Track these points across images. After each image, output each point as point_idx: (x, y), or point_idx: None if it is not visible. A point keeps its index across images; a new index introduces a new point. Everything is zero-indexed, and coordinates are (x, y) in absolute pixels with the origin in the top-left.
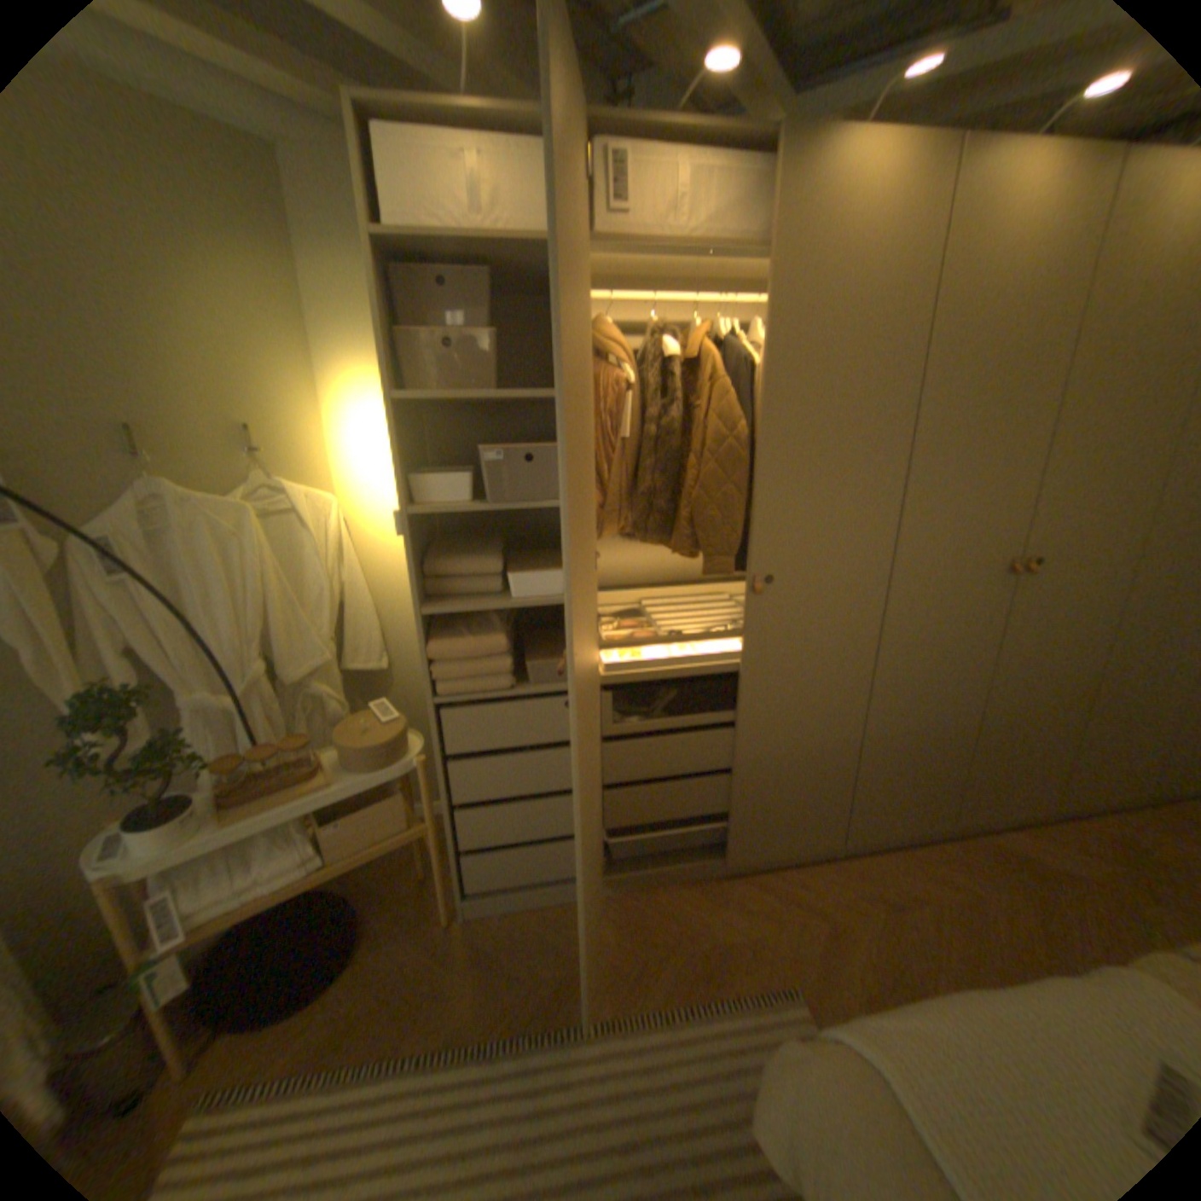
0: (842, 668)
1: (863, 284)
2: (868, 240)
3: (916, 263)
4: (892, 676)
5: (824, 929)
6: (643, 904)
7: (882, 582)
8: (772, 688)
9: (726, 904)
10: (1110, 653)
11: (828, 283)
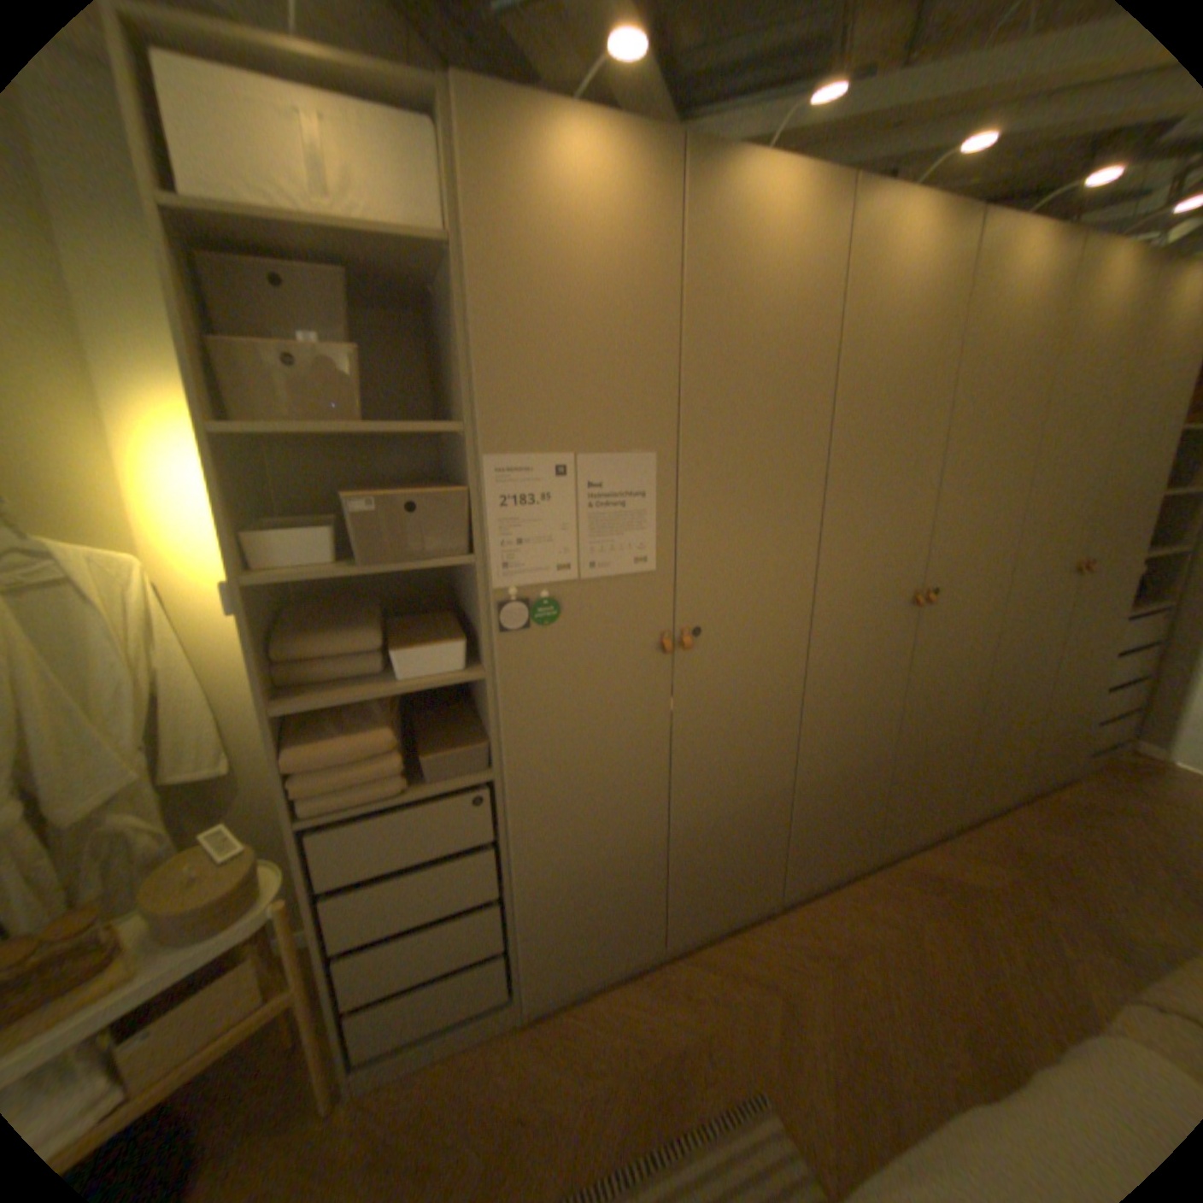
0: (771, 717)
1: (774, 316)
2: (777, 271)
3: (821, 299)
4: (818, 718)
5: (776, 1005)
6: (578, 1018)
7: (804, 624)
8: (705, 748)
9: (671, 996)
10: (992, 671)
11: (741, 313)
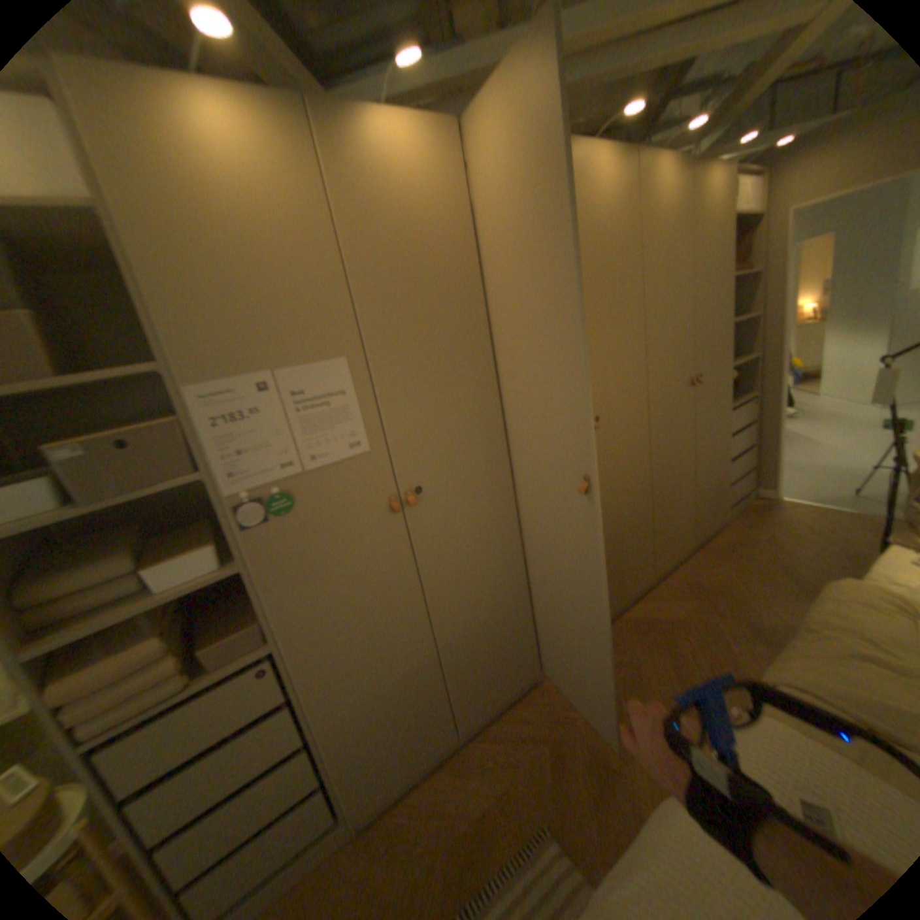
0: (497, 539)
1: (419, 237)
2: (412, 202)
3: (454, 219)
4: (533, 531)
5: (546, 753)
6: (398, 815)
7: (504, 465)
8: (449, 577)
9: (468, 773)
10: (650, 466)
11: (391, 238)
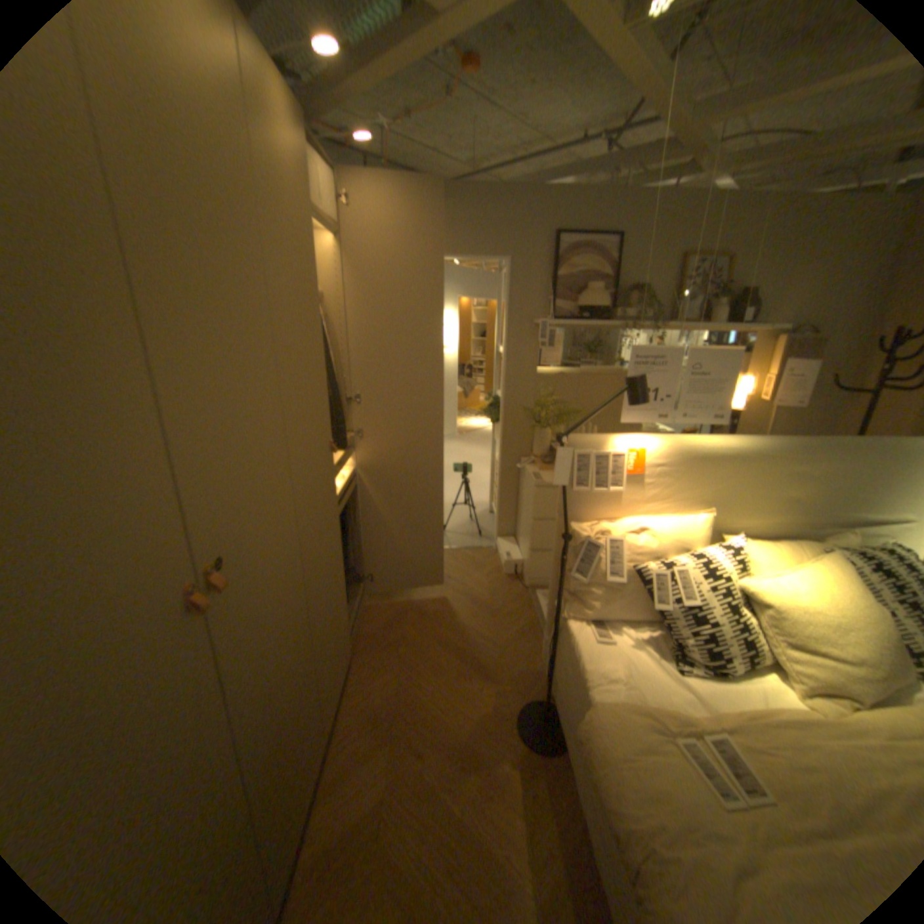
0: None
1: None
2: None
3: None
4: None
5: None
6: None
7: None
8: None
9: None
10: (306, 592)
11: None
